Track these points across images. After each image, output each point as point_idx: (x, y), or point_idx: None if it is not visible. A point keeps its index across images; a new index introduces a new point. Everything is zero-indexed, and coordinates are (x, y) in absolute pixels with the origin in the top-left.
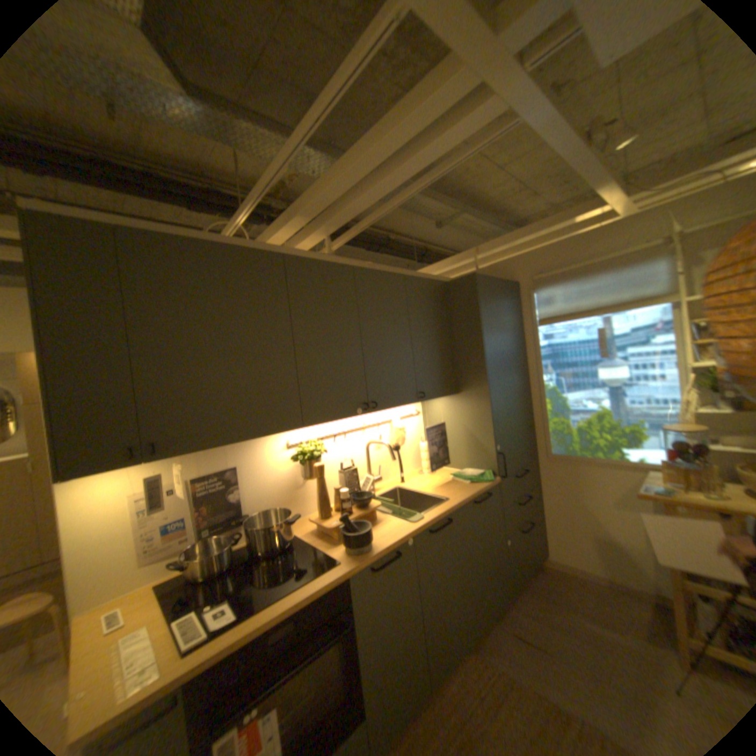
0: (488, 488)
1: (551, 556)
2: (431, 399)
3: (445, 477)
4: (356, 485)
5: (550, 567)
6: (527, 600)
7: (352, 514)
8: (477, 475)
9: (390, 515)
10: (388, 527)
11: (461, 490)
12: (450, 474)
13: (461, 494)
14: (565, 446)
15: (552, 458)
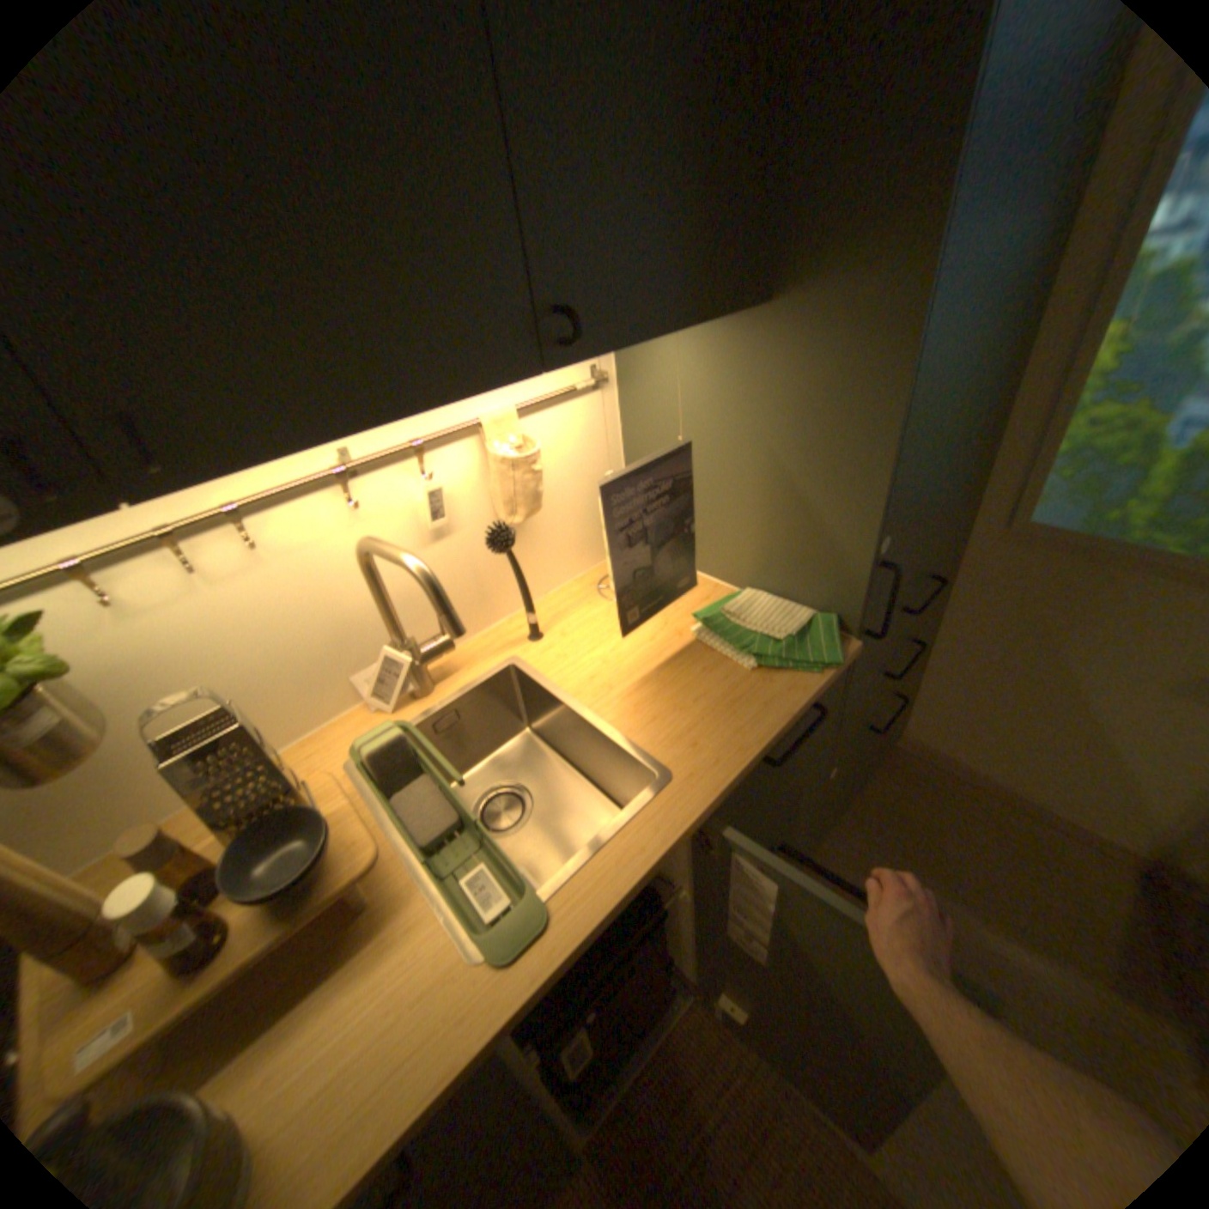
0: (820, 698)
1: (912, 728)
2: (635, 333)
3: (678, 614)
4: (258, 786)
5: (902, 746)
6: (841, 836)
7: (219, 950)
8: (786, 631)
9: (430, 870)
10: (389, 983)
11: (722, 704)
12: (693, 605)
13: (719, 735)
14: (1100, 502)
15: (1027, 530)
